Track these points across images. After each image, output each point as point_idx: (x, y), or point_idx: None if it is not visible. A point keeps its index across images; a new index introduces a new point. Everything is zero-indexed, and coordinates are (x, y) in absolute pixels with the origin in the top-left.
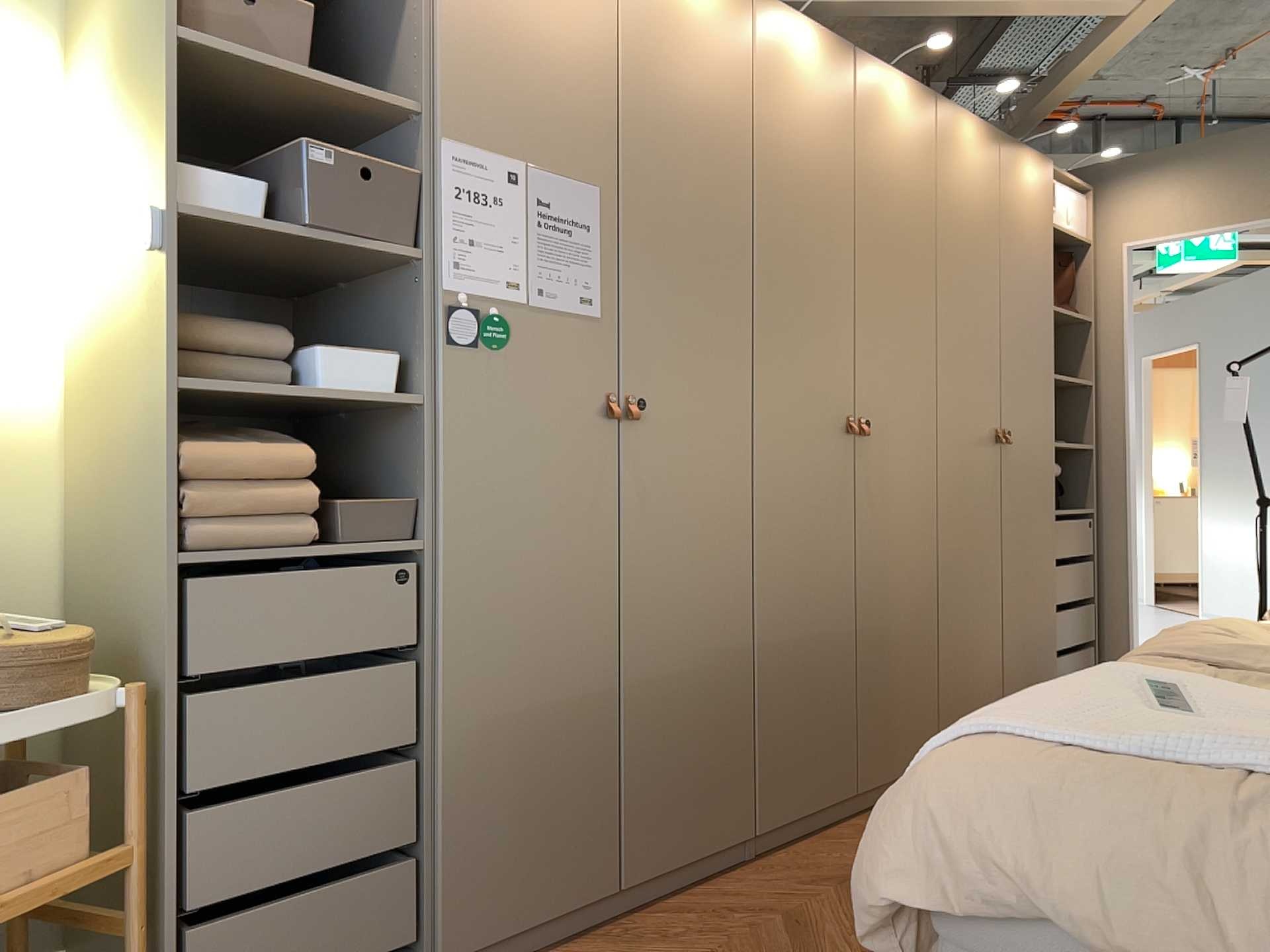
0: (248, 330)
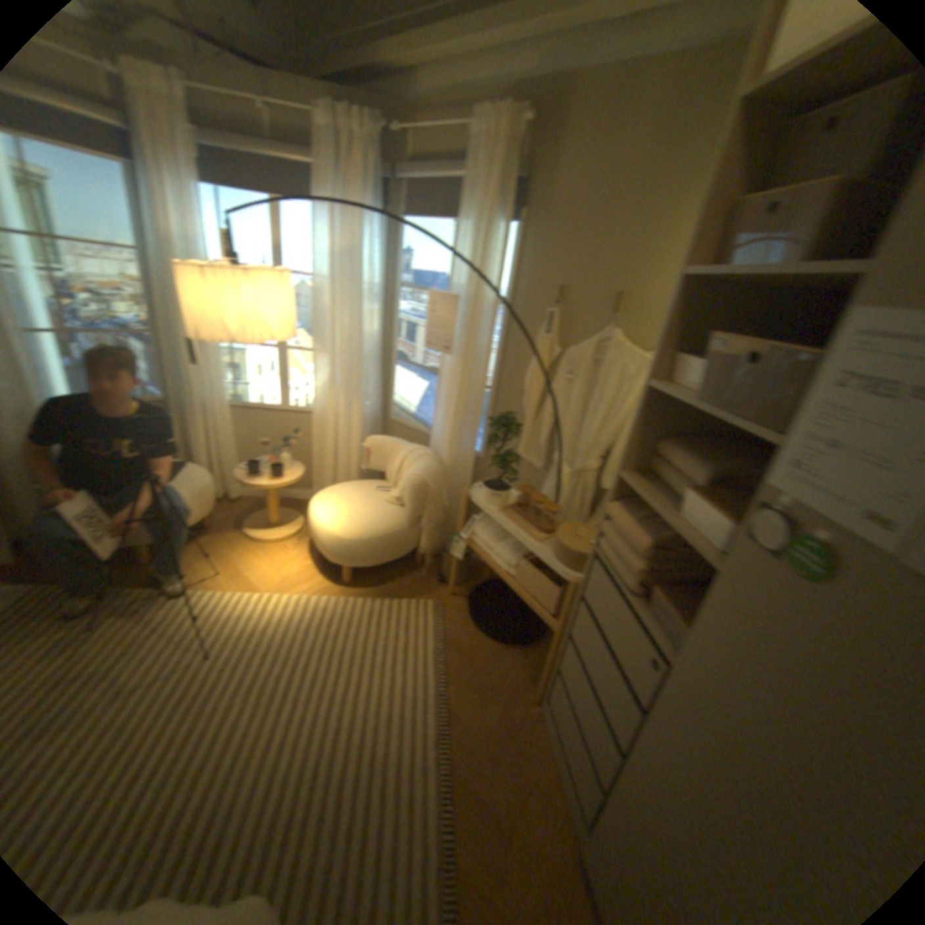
0: (696, 465)
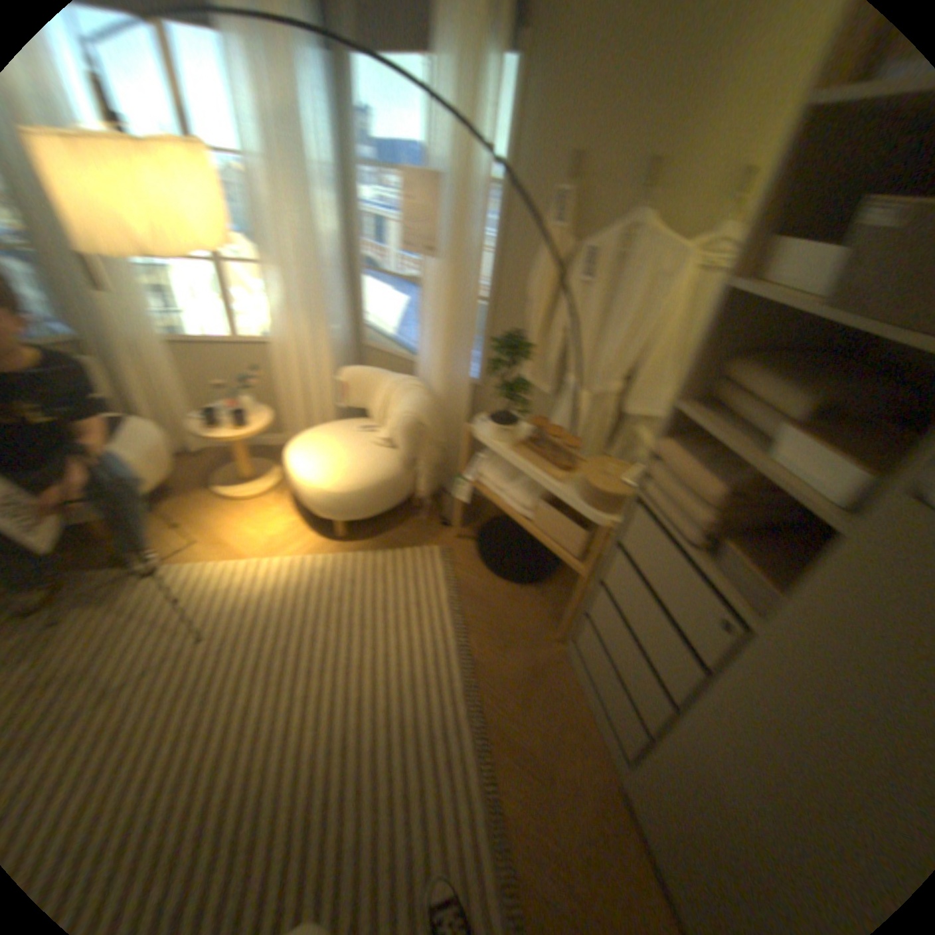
0: (789, 391)
